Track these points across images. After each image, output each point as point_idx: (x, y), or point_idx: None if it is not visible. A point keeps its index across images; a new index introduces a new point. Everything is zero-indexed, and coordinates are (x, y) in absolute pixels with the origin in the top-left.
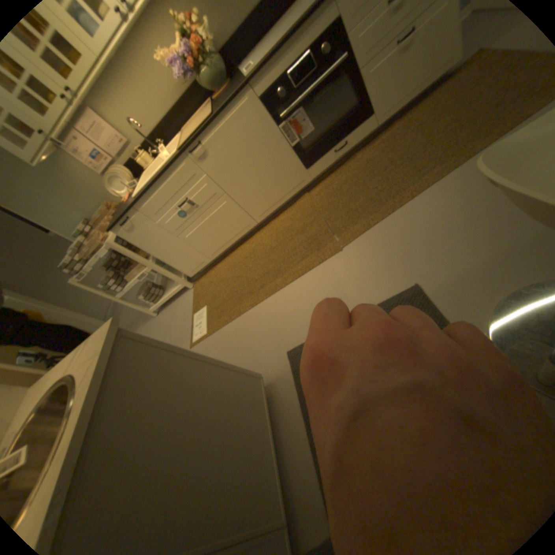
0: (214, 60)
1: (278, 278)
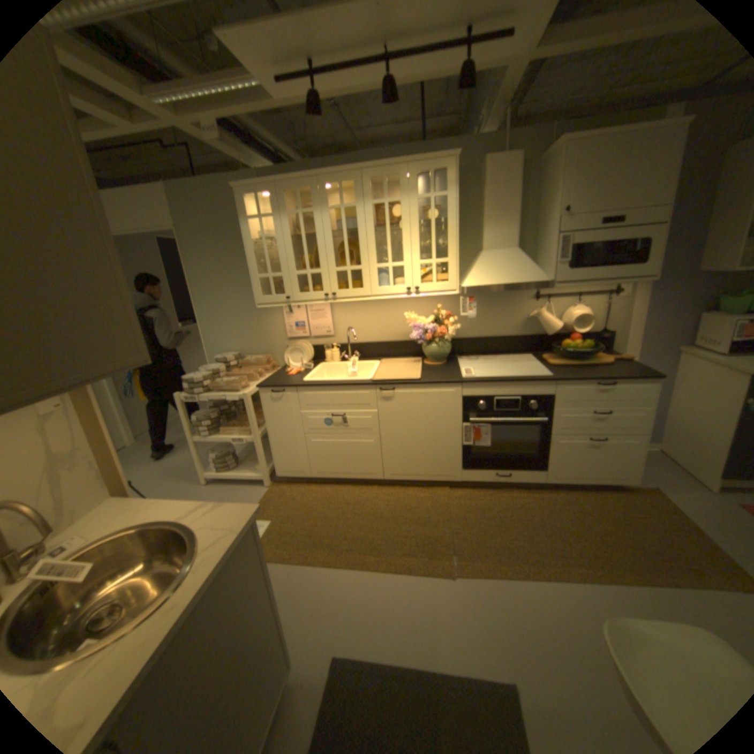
0: (445, 346)
1: (371, 557)
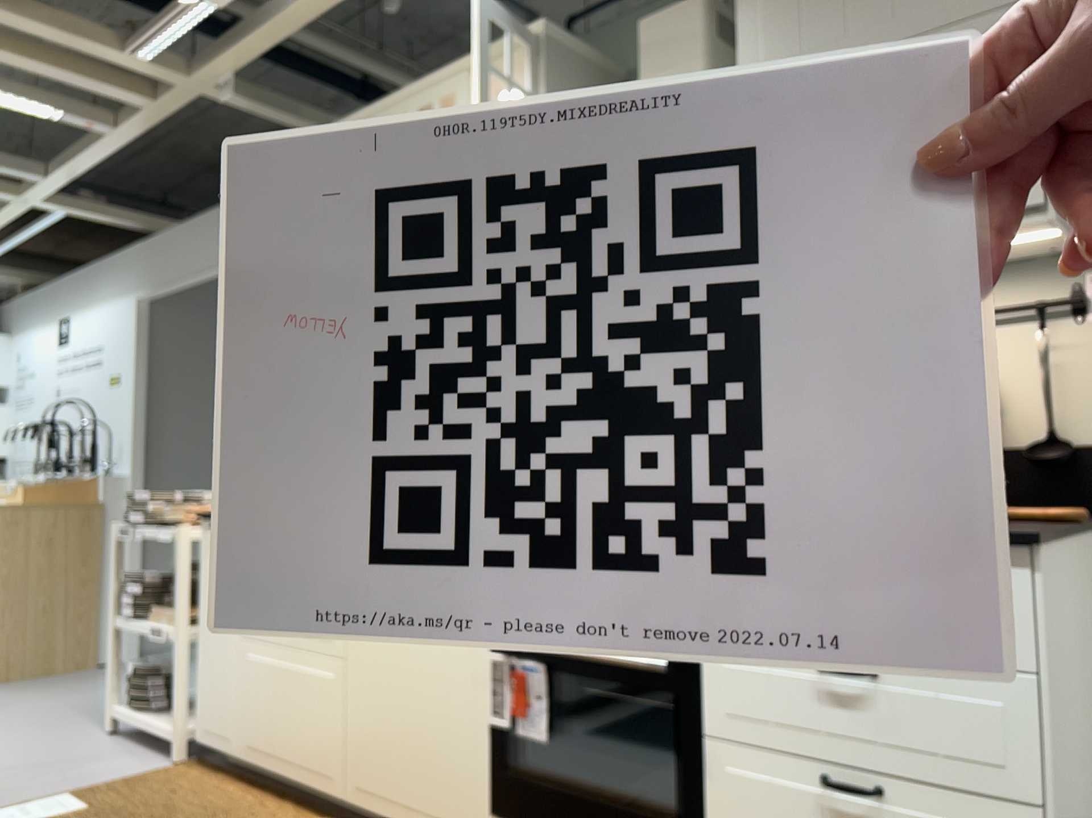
0: None
1: None
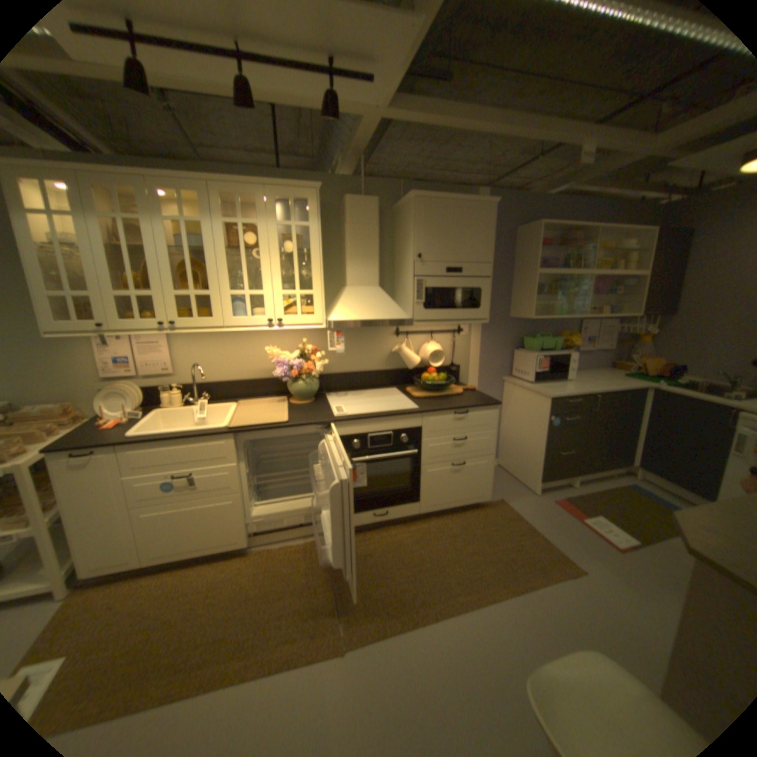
0: (313, 382)
1: (234, 662)
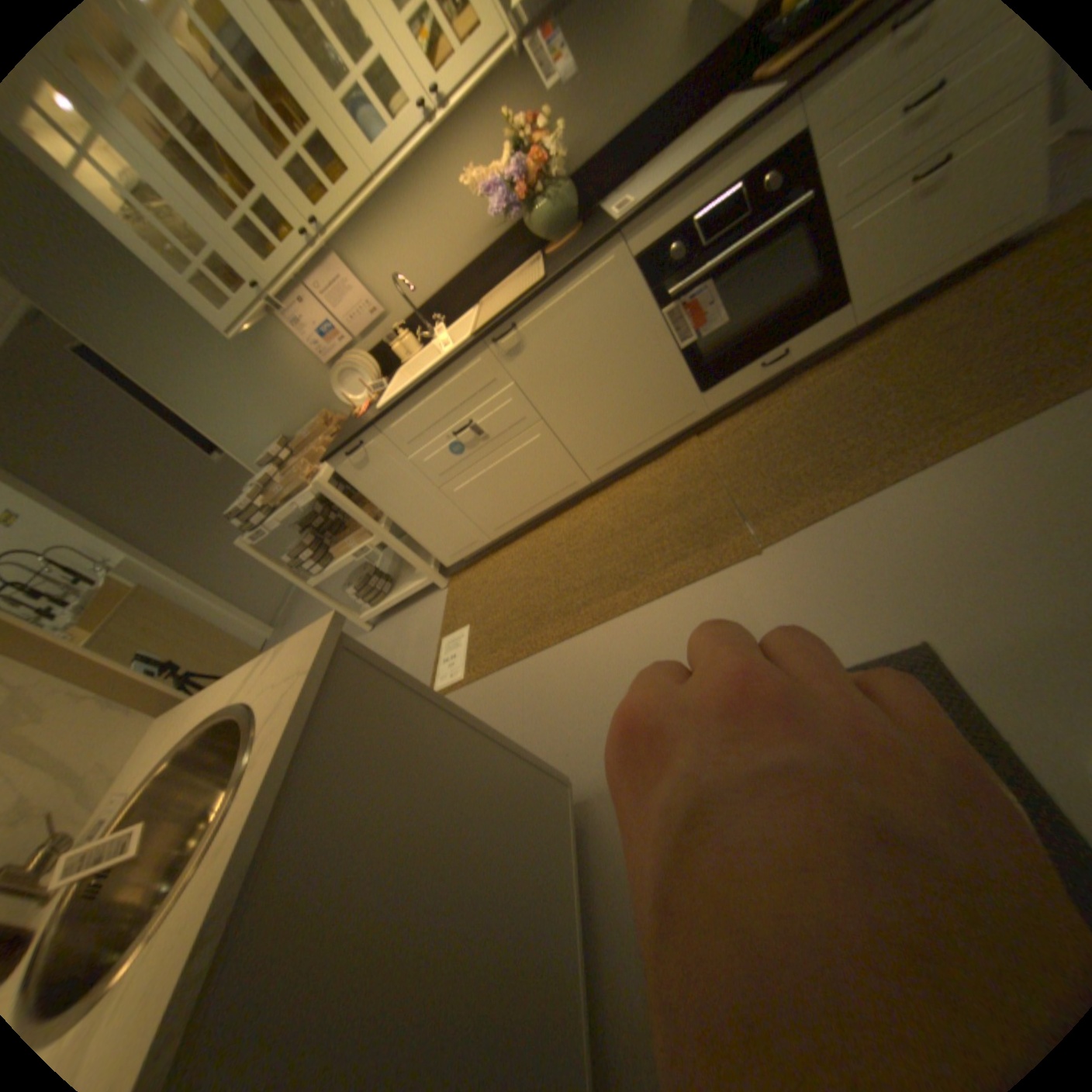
0: (562, 189)
1: (621, 591)
